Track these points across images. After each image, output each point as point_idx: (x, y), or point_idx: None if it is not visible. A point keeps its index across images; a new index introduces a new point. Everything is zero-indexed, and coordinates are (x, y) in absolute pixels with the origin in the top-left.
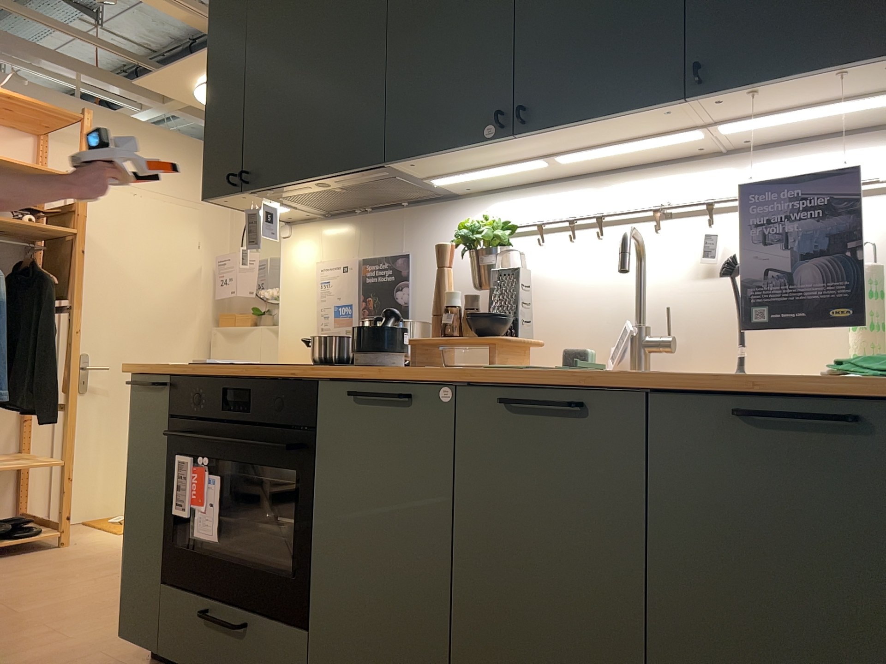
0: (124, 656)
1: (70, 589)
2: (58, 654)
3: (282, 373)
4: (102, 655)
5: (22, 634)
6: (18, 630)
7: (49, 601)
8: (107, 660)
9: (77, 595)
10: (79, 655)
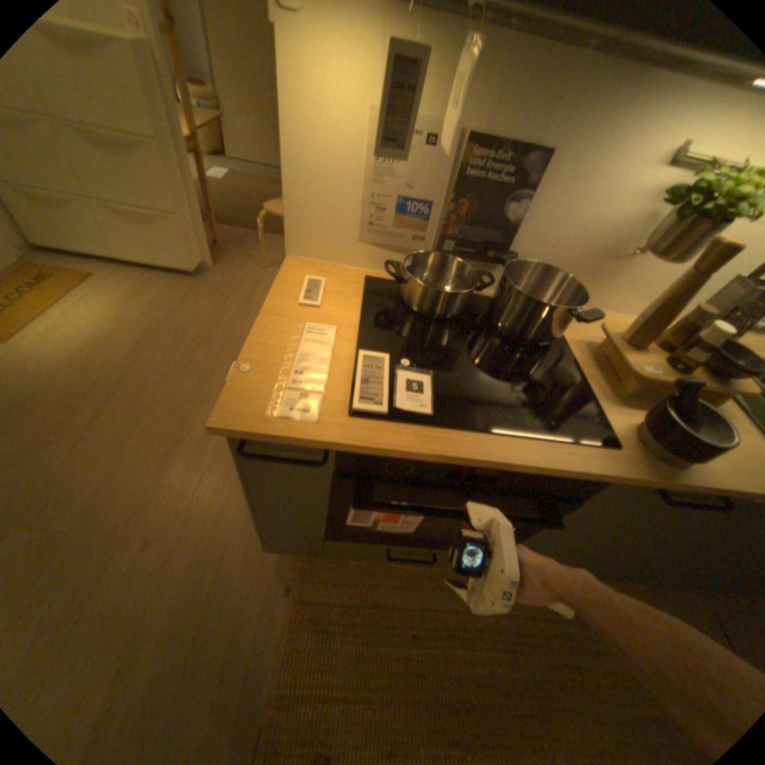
0: (250, 538)
1: (75, 467)
2: (191, 567)
3: (564, 464)
4: (232, 547)
5: (117, 560)
6: (104, 556)
7: (77, 496)
8: (244, 551)
9: (98, 474)
10: (212, 557)
